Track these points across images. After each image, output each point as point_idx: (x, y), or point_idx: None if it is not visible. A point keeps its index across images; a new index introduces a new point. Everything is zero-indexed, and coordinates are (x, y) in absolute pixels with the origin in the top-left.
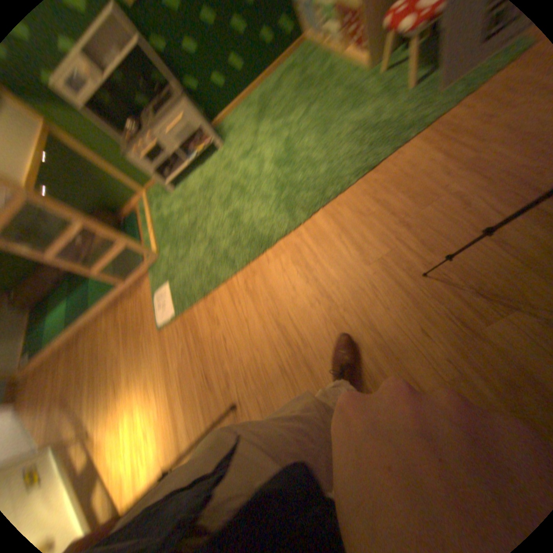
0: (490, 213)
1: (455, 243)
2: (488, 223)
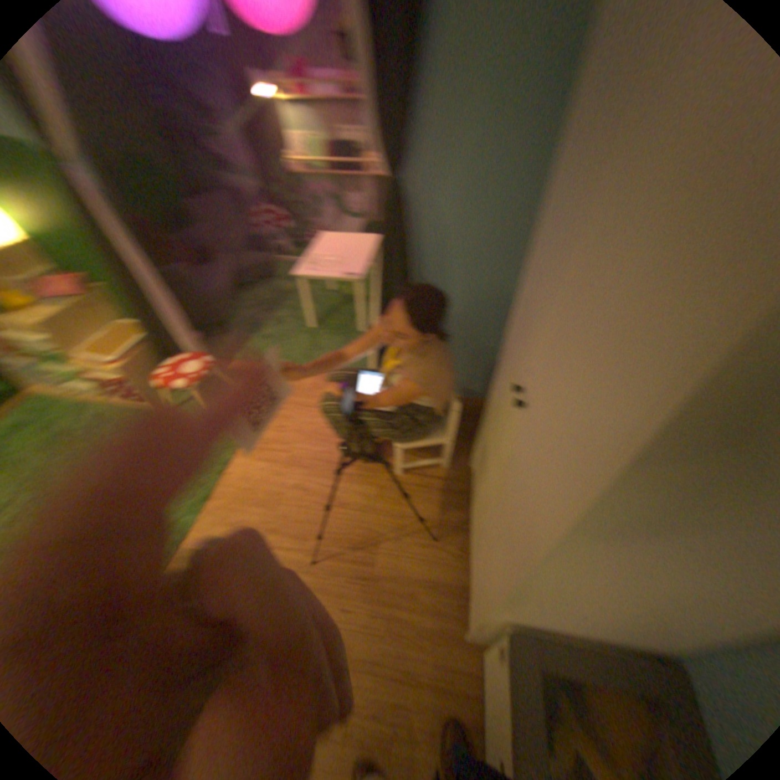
0: (320, 488)
1: (314, 522)
2: (324, 496)
